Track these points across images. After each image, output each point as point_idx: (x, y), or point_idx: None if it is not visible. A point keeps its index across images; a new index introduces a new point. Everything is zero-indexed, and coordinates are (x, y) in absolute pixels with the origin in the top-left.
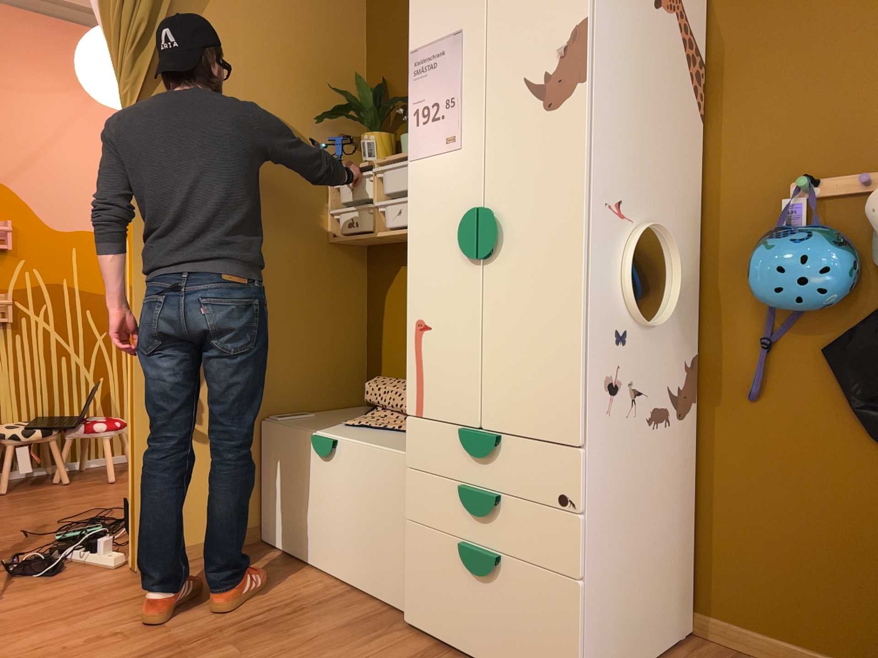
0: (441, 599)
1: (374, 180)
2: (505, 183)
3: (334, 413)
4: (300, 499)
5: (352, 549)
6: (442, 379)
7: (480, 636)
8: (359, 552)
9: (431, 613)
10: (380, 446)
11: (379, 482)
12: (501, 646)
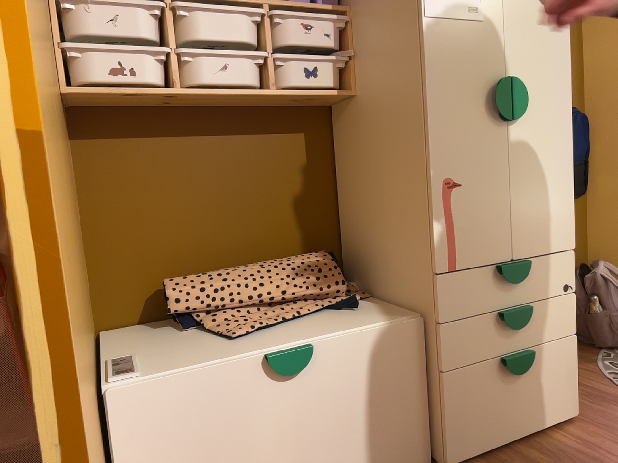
0: (485, 417)
1: (170, 17)
2: (521, 62)
3: (132, 345)
4: (237, 458)
5: (349, 455)
6: (476, 229)
7: (518, 419)
8: (359, 452)
9: (476, 436)
10: (365, 326)
11: (384, 360)
12: (534, 413)
